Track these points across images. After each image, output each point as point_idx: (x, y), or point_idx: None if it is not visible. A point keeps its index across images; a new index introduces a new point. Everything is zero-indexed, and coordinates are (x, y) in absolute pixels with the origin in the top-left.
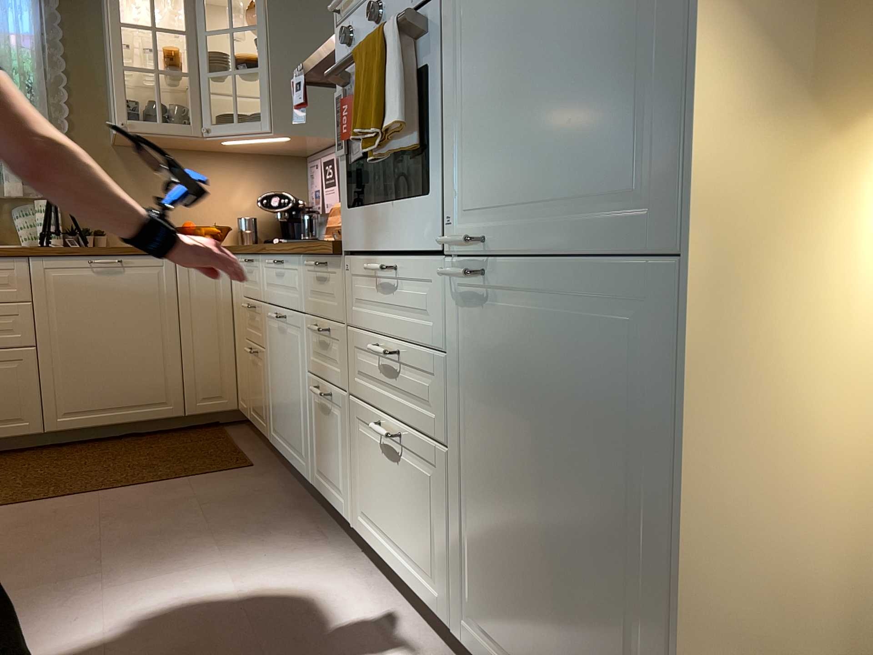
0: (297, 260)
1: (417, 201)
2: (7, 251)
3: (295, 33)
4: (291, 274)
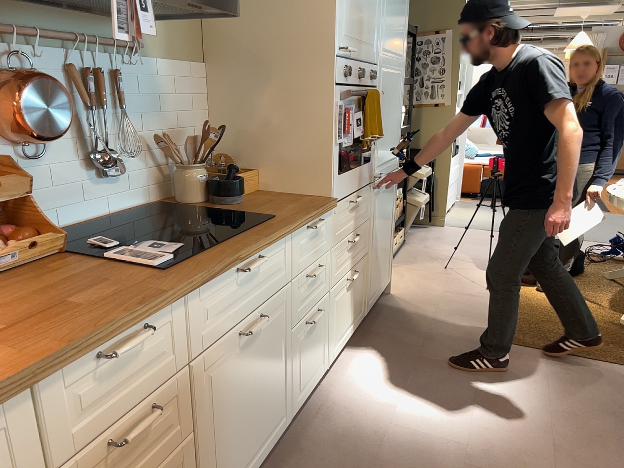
0: (288, 237)
1: (366, 164)
2: None
3: None
4: (270, 261)
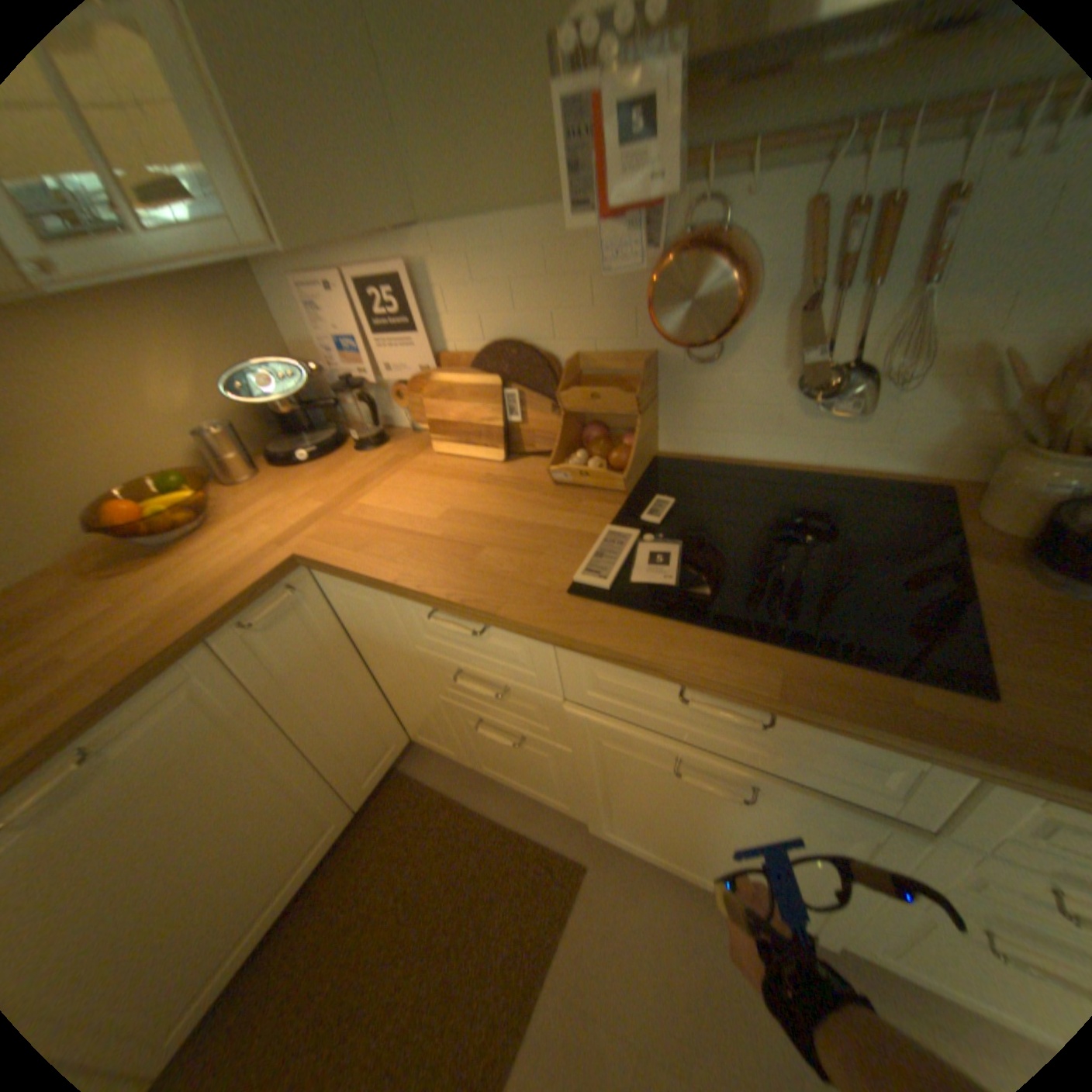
0: (960, 768)
1: None
2: None
3: None
4: (839, 749)
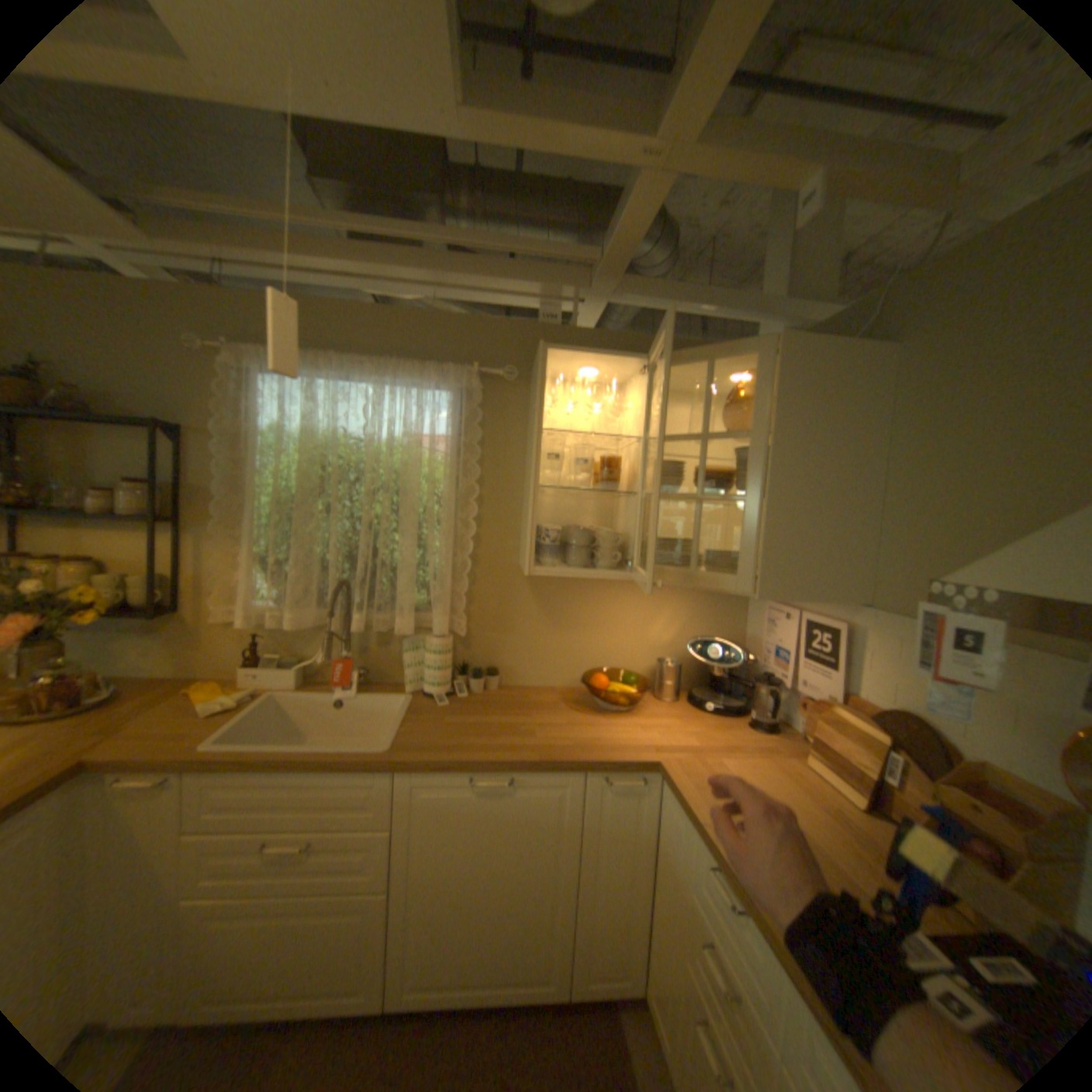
0: None
1: None
2: (367, 763)
3: (813, 442)
4: None
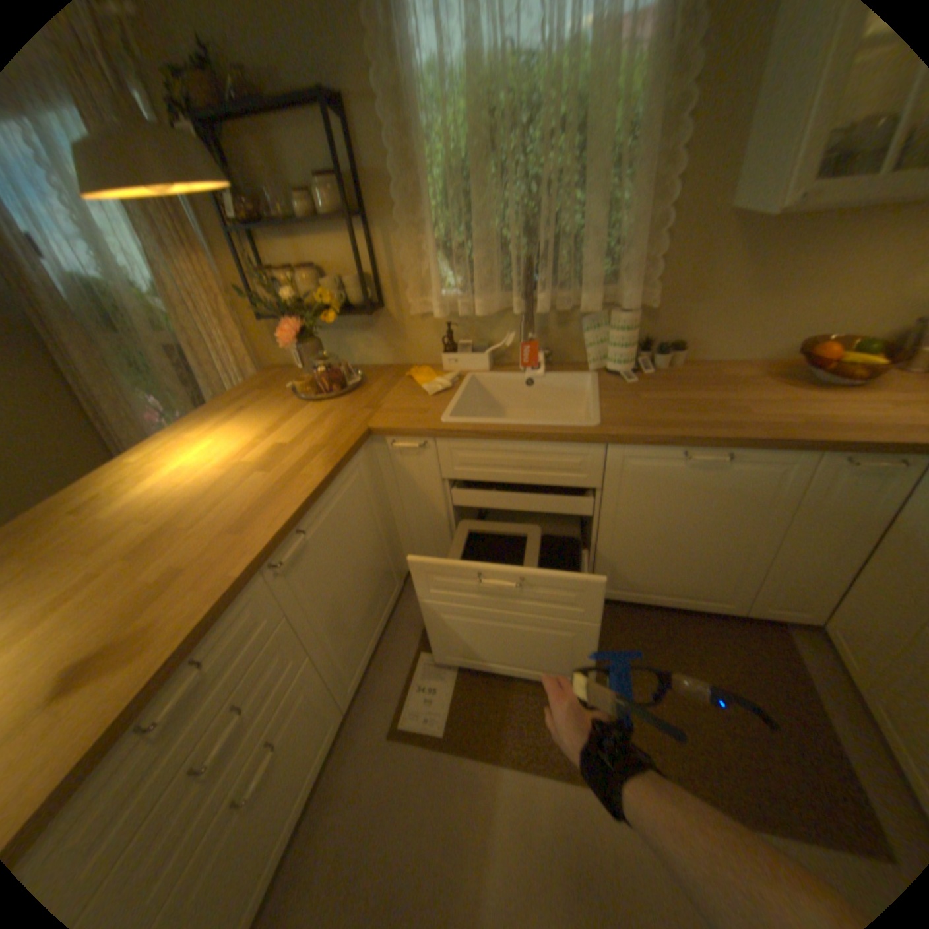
0: None
1: None
2: (583, 435)
3: None
4: None
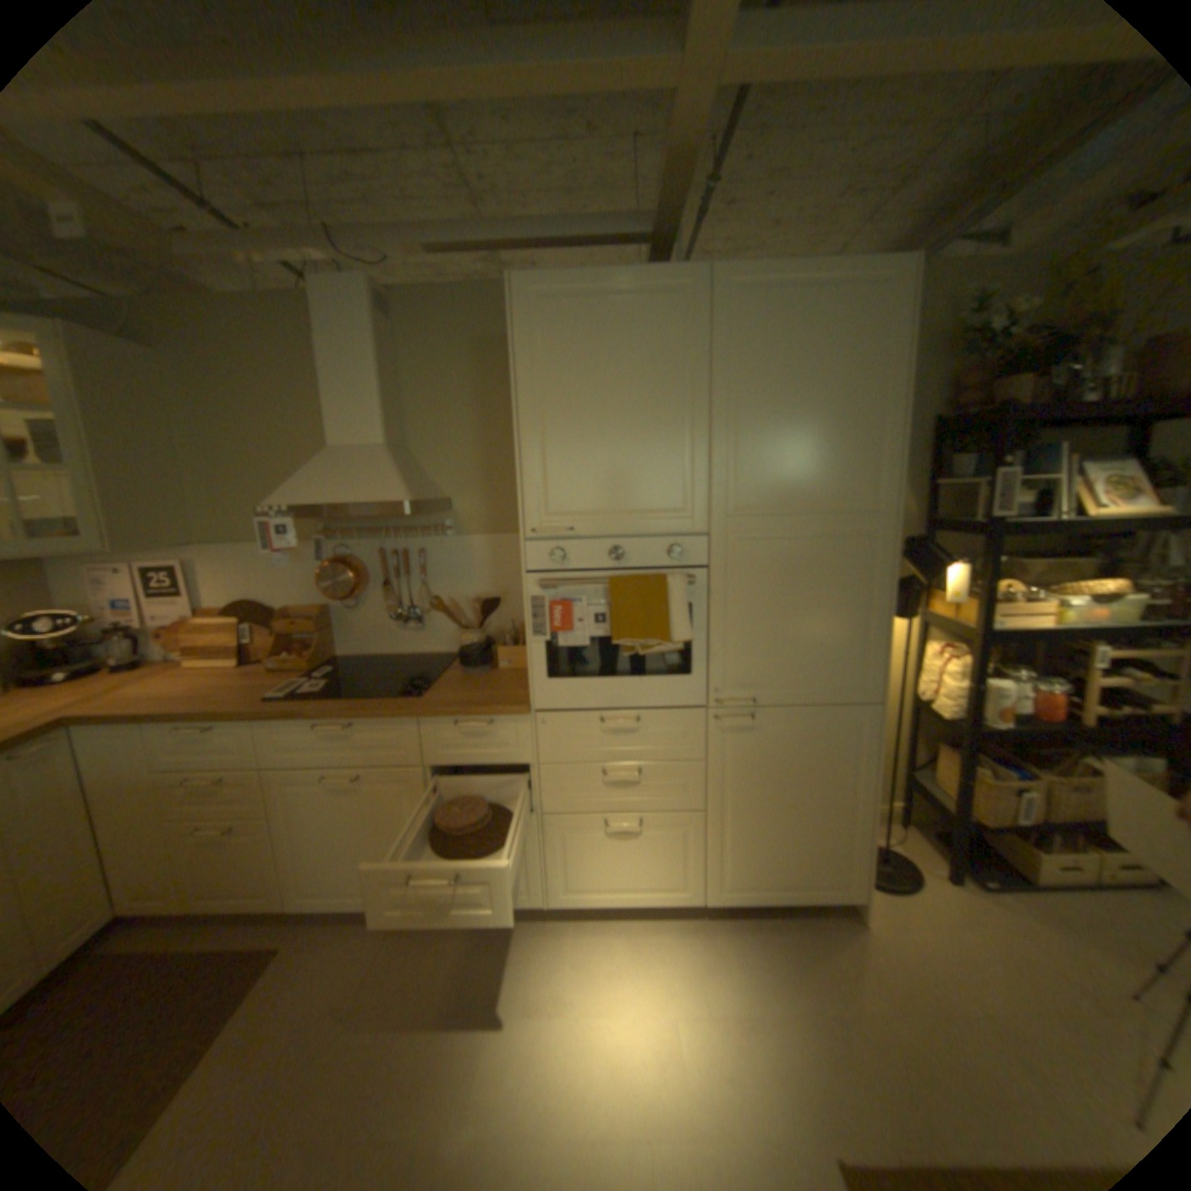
0: (407, 722)
1: (668, 678)
2: None
3: (116, 422)
4: (377, 735)
